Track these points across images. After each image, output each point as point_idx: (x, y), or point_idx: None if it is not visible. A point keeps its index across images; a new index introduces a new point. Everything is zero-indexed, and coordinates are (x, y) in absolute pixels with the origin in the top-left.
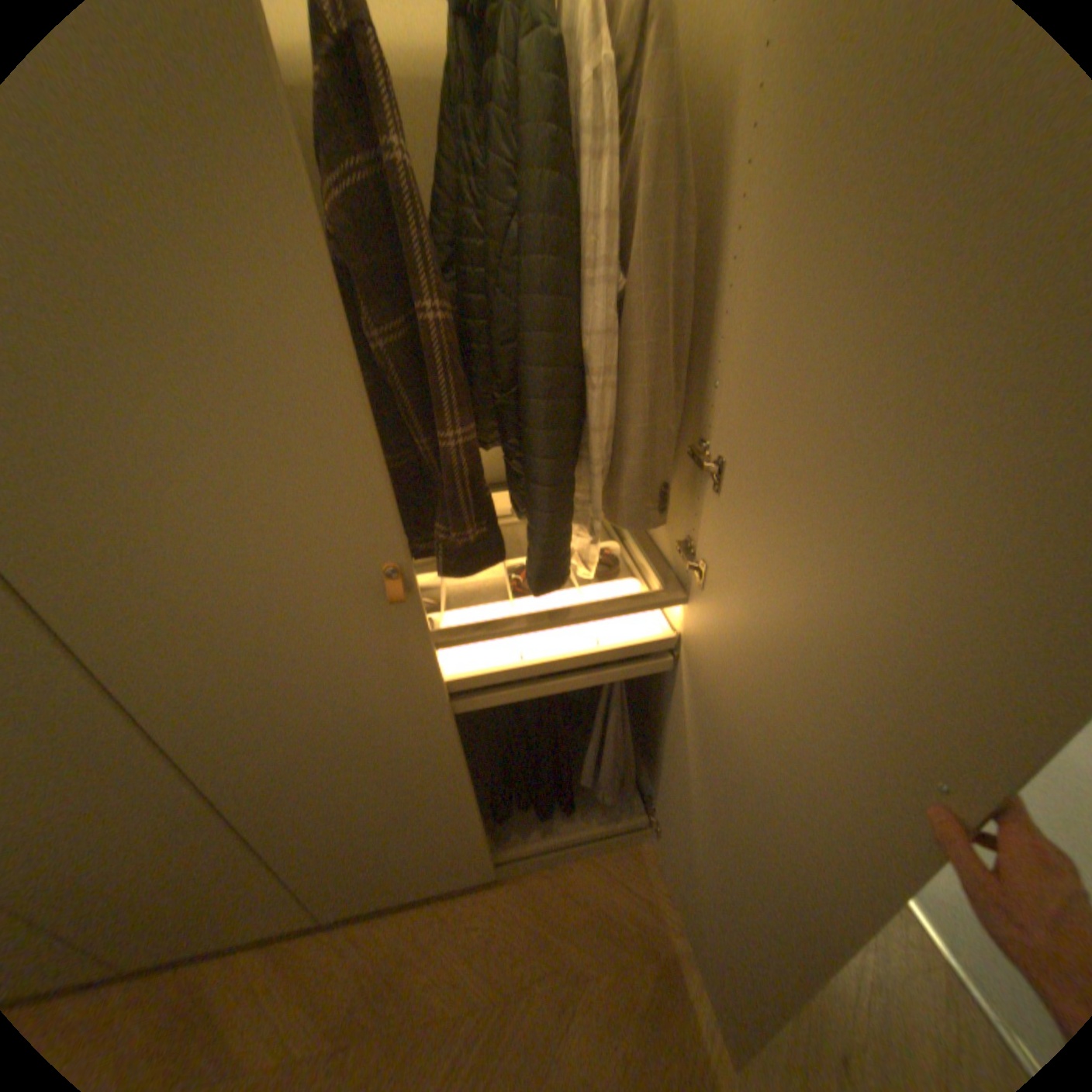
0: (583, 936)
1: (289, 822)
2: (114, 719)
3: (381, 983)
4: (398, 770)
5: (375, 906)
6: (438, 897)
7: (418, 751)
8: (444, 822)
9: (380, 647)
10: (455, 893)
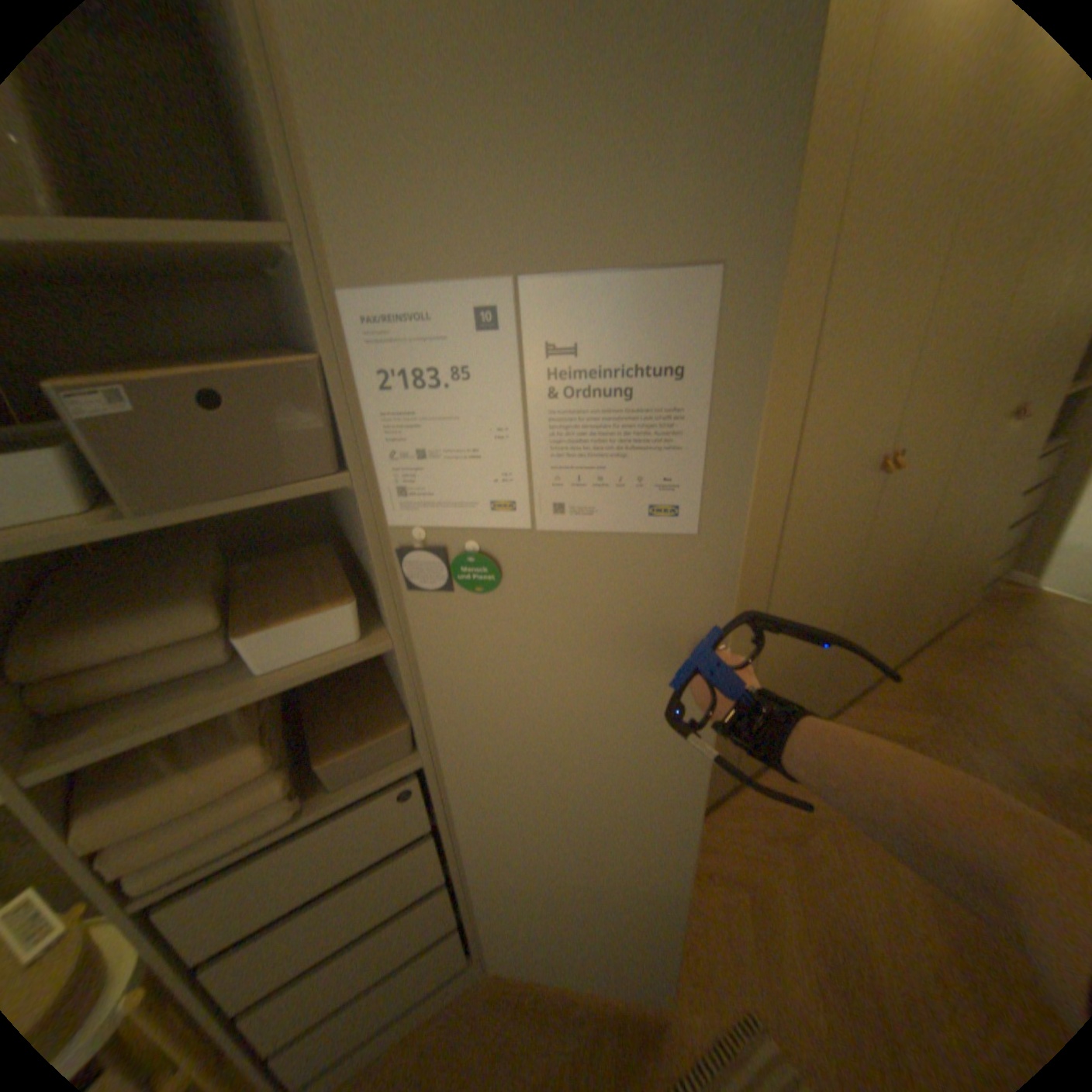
0: (984, 649)
1: (931, 564)
2: (949, 479)
3: (927, 692)
4: (966, 527)
5: (903, 654)
6: (908, 657)
7: (975, 514)
8: (952, 574)
9: (1001, 445)
10: (913, 653)
